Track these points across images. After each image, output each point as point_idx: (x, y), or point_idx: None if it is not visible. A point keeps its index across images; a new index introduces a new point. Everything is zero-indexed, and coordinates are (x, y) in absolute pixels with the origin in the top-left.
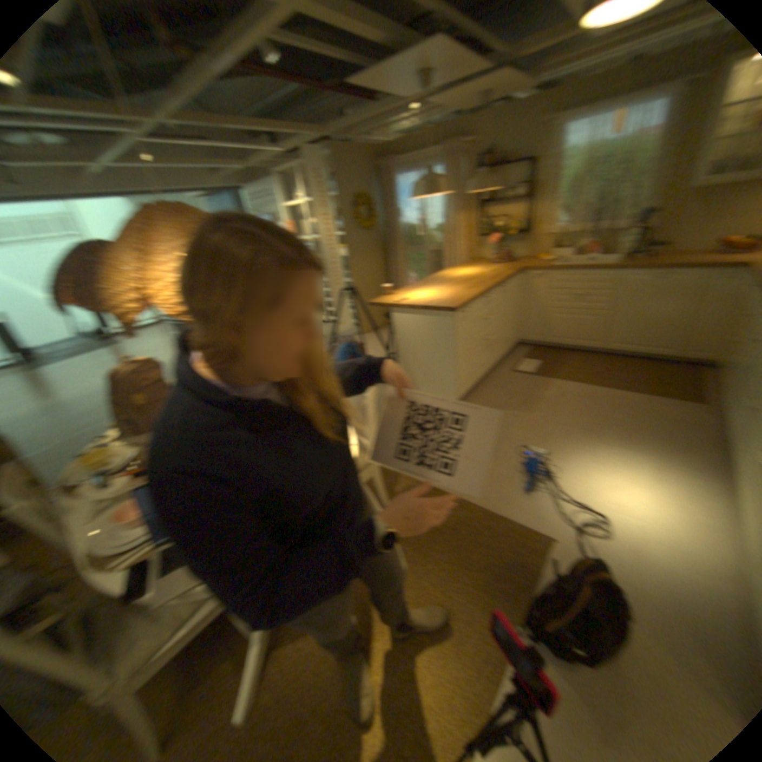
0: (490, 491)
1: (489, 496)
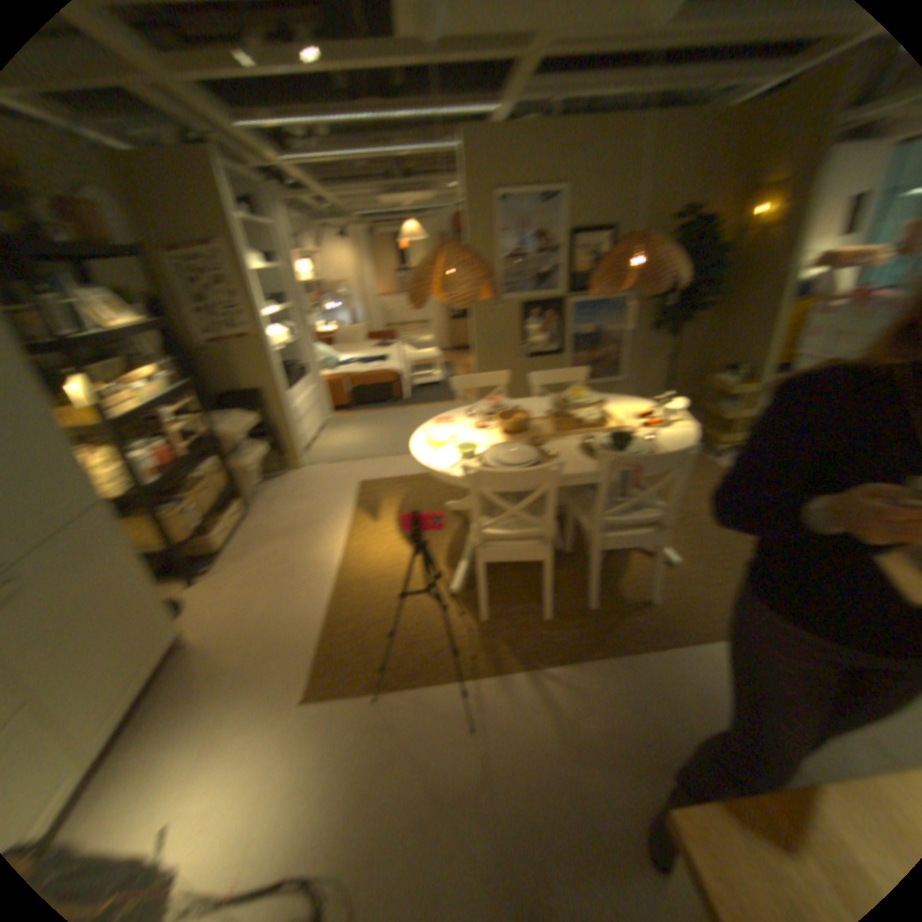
0: (388, 735)
1: (387, 723)
